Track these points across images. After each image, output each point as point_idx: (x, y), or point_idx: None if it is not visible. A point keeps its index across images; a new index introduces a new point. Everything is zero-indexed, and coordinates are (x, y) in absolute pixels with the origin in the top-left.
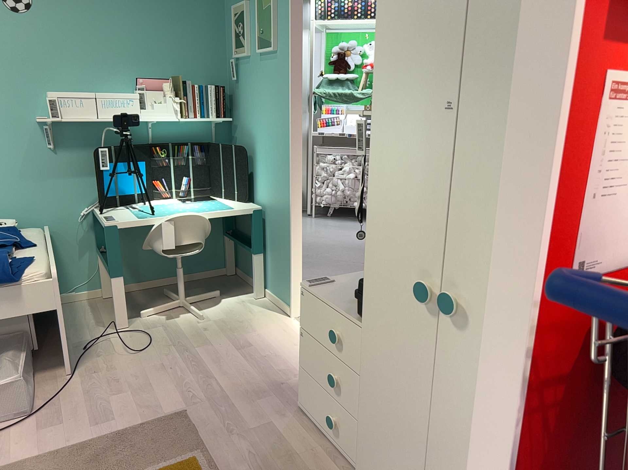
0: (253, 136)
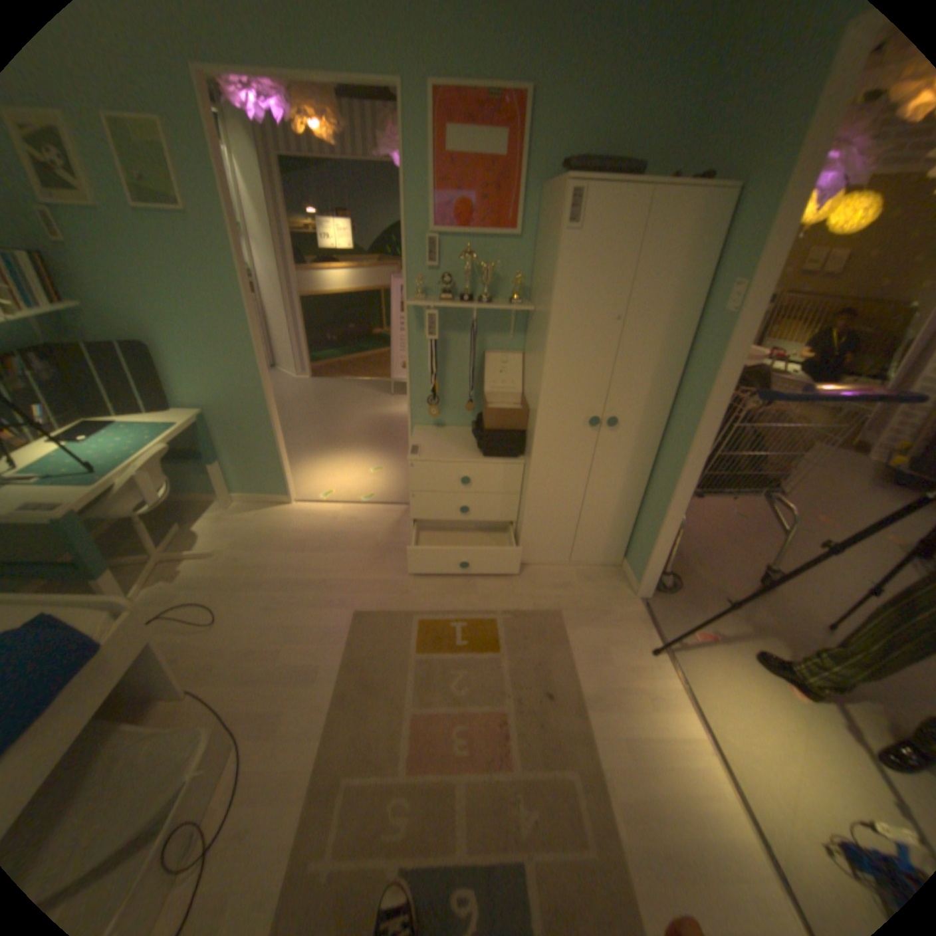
0: (144, 325)
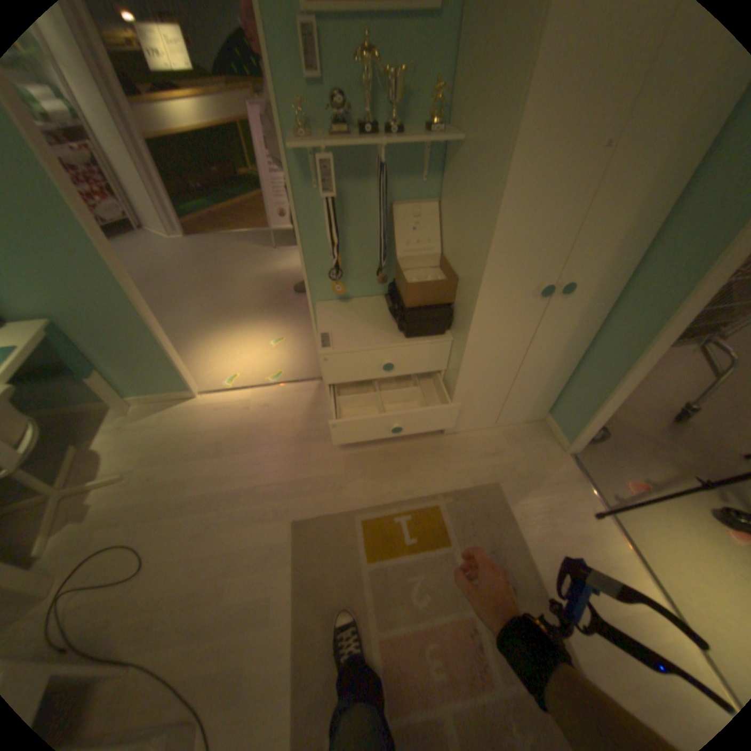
0: None
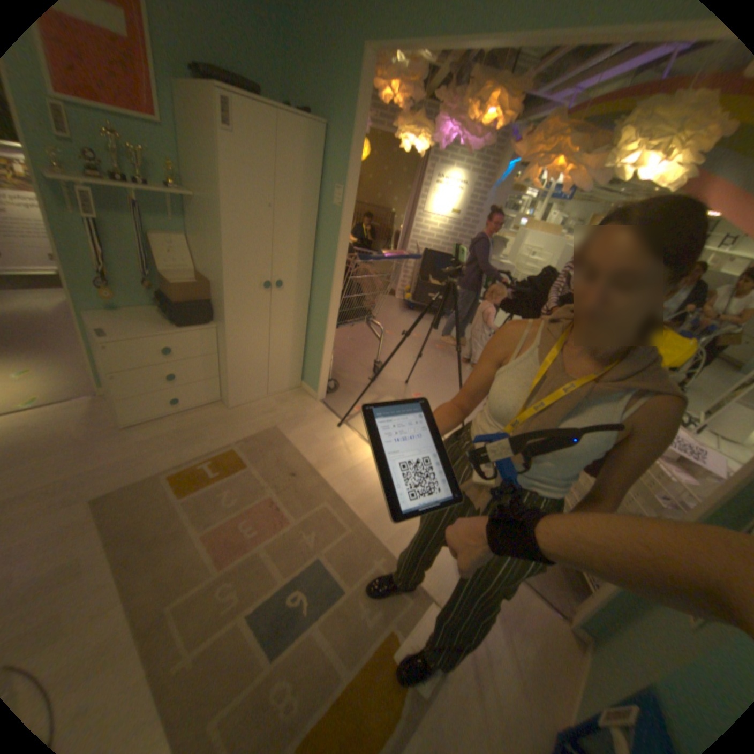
0: None
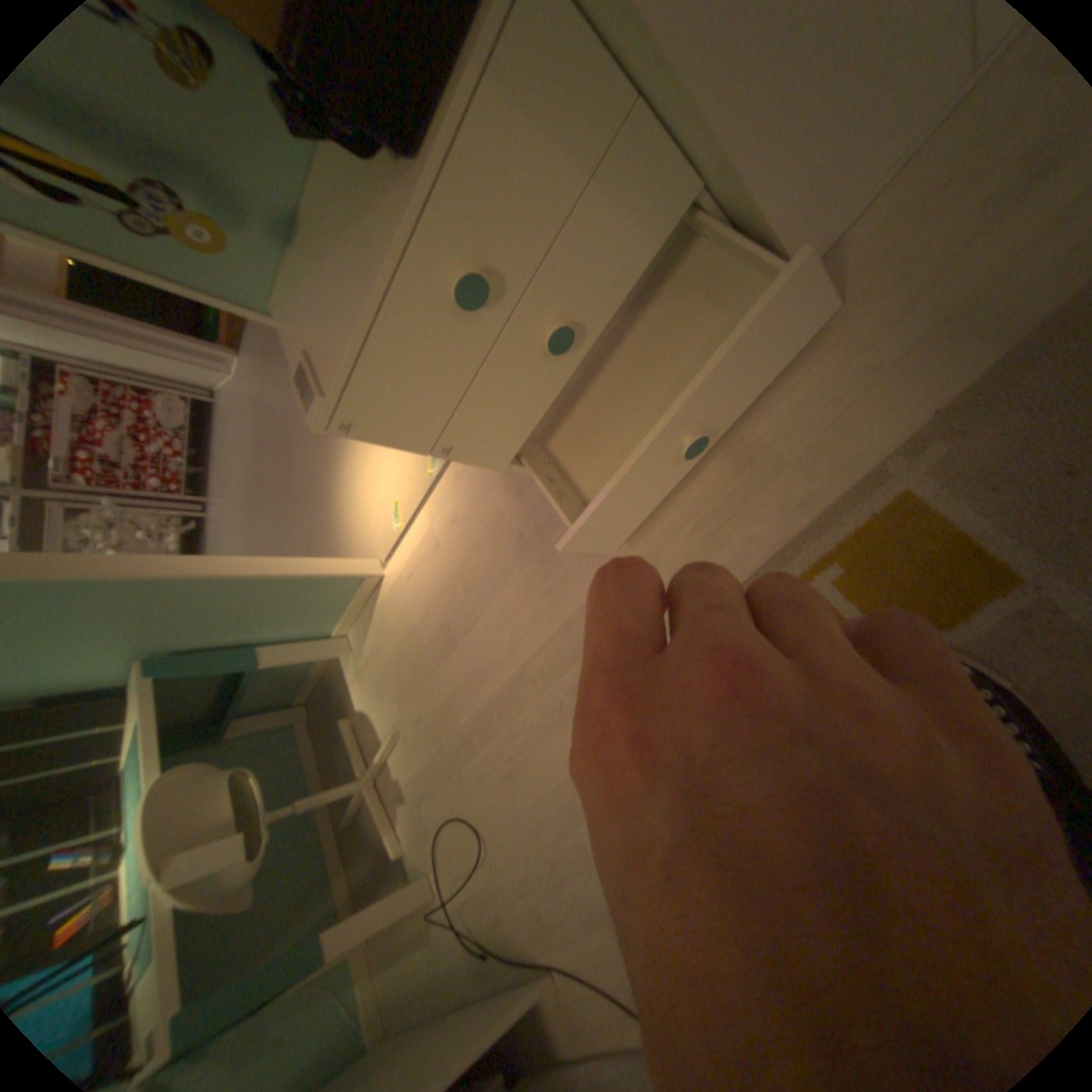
0: None
